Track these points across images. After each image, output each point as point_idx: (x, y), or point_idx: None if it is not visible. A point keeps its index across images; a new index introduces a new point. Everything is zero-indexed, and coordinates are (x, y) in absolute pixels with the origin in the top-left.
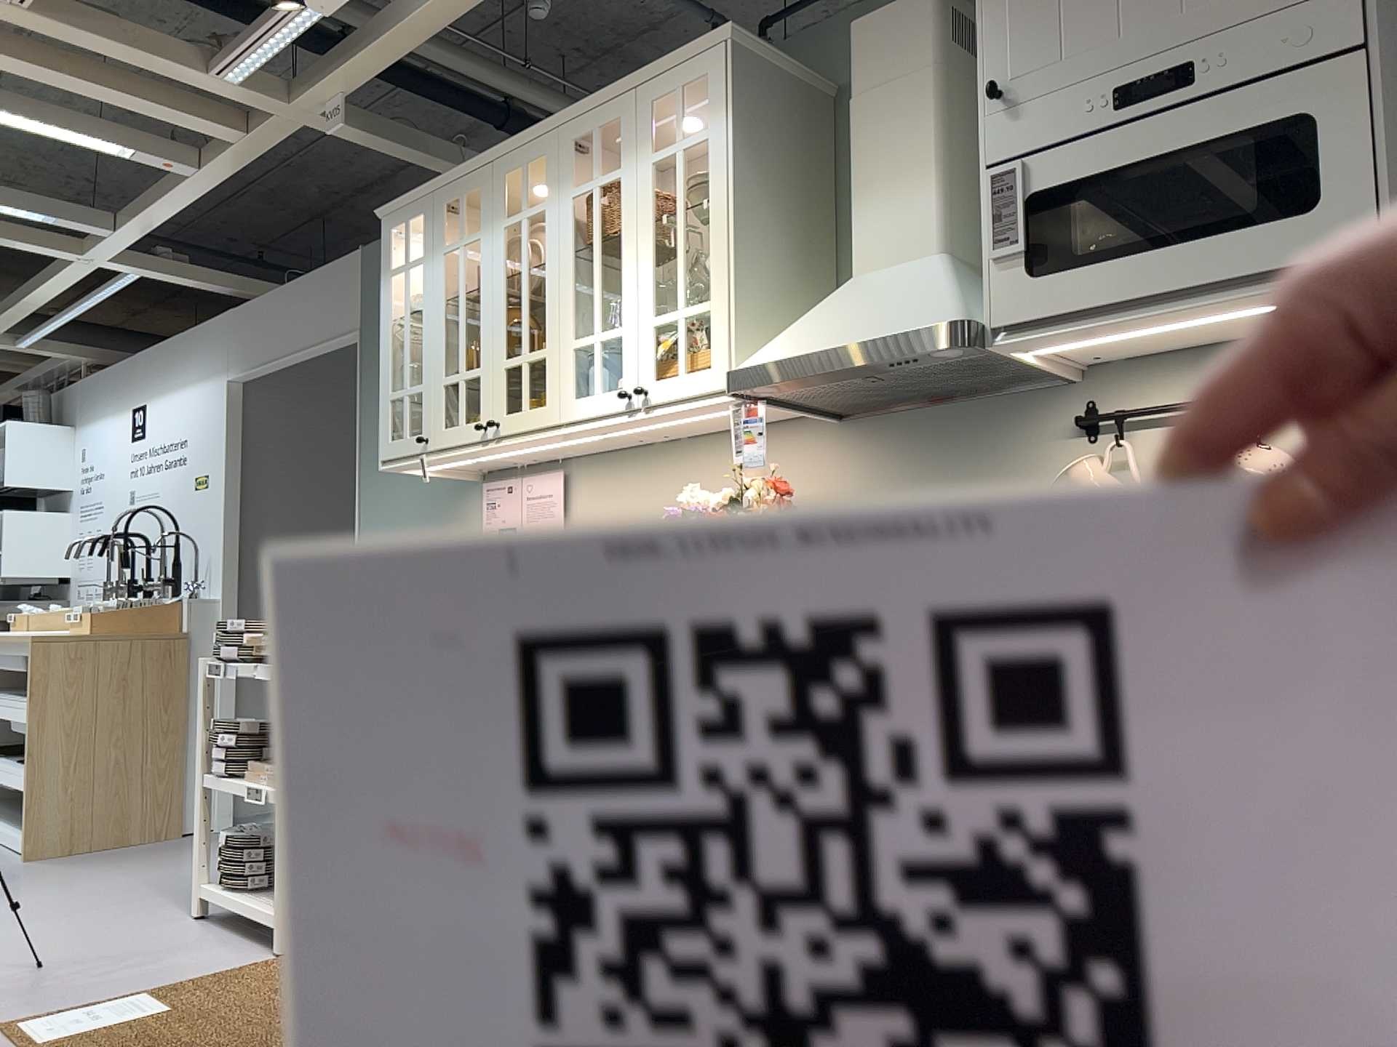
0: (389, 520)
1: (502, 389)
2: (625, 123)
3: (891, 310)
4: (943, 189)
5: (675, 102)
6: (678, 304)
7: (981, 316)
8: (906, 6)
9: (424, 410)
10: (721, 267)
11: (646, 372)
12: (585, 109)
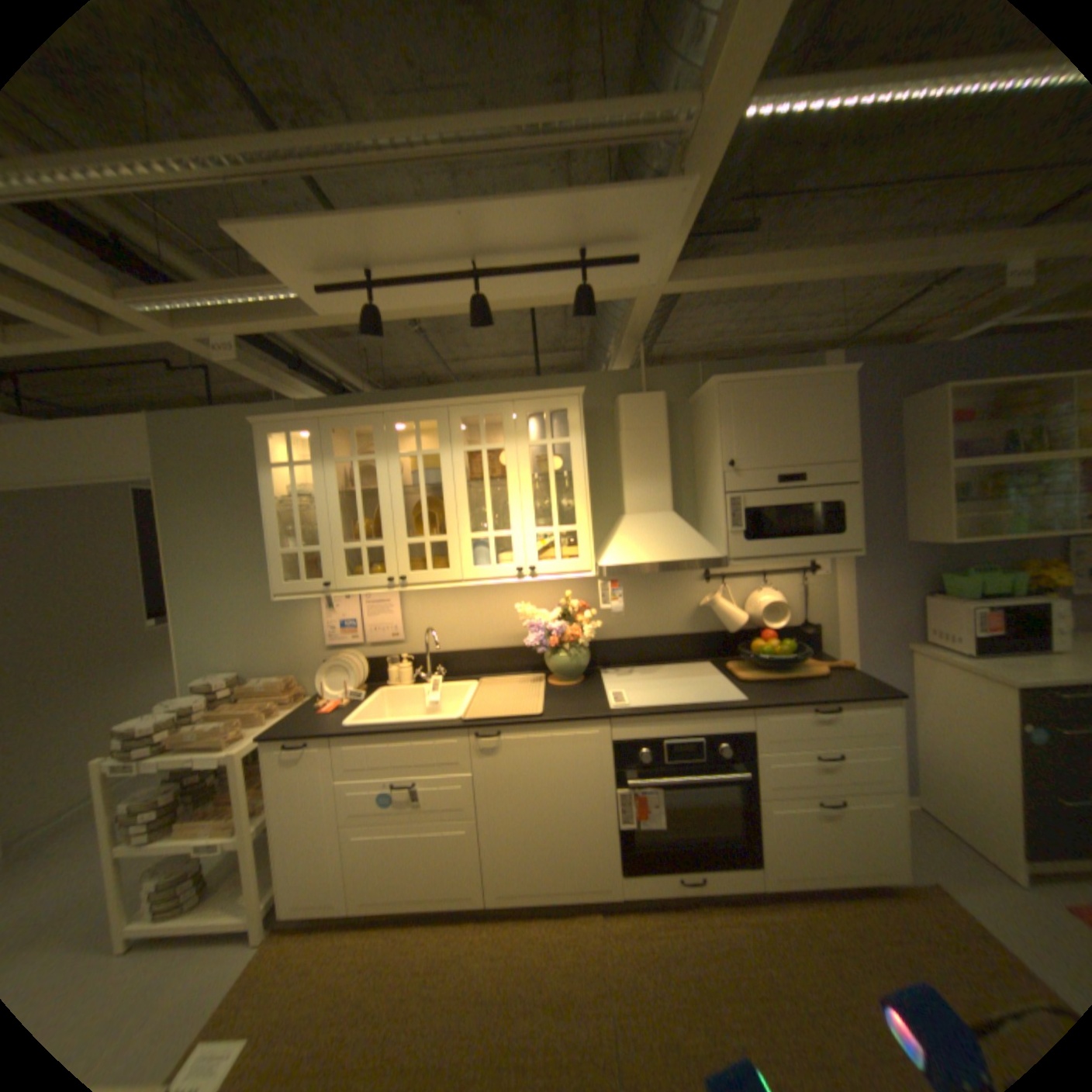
0: (212, 616)
1: (408, 559)
2: (506, 419)
3: (678, 545)
4: (671, 485)
5: (526, 410)
6: (554, 526)
7: (727, 555)
8: (652, 397)
9: (324, 566)
10: (583, 513)
11: (533, 560)
12: (473, 403)
